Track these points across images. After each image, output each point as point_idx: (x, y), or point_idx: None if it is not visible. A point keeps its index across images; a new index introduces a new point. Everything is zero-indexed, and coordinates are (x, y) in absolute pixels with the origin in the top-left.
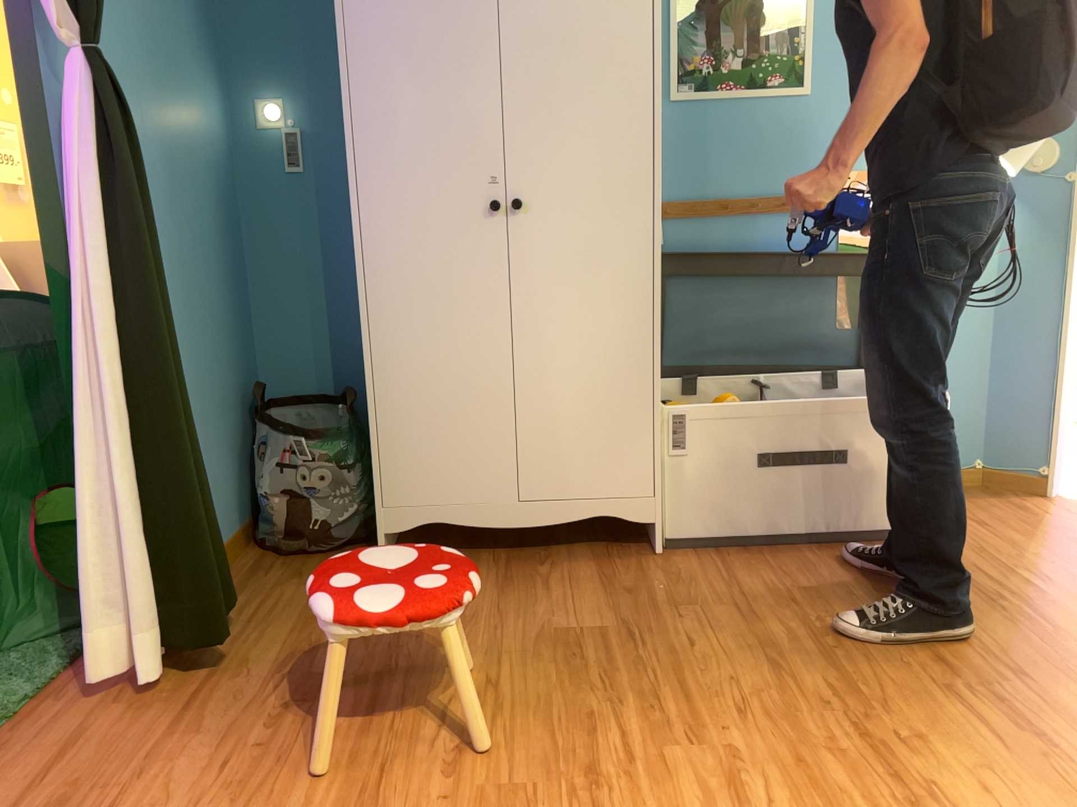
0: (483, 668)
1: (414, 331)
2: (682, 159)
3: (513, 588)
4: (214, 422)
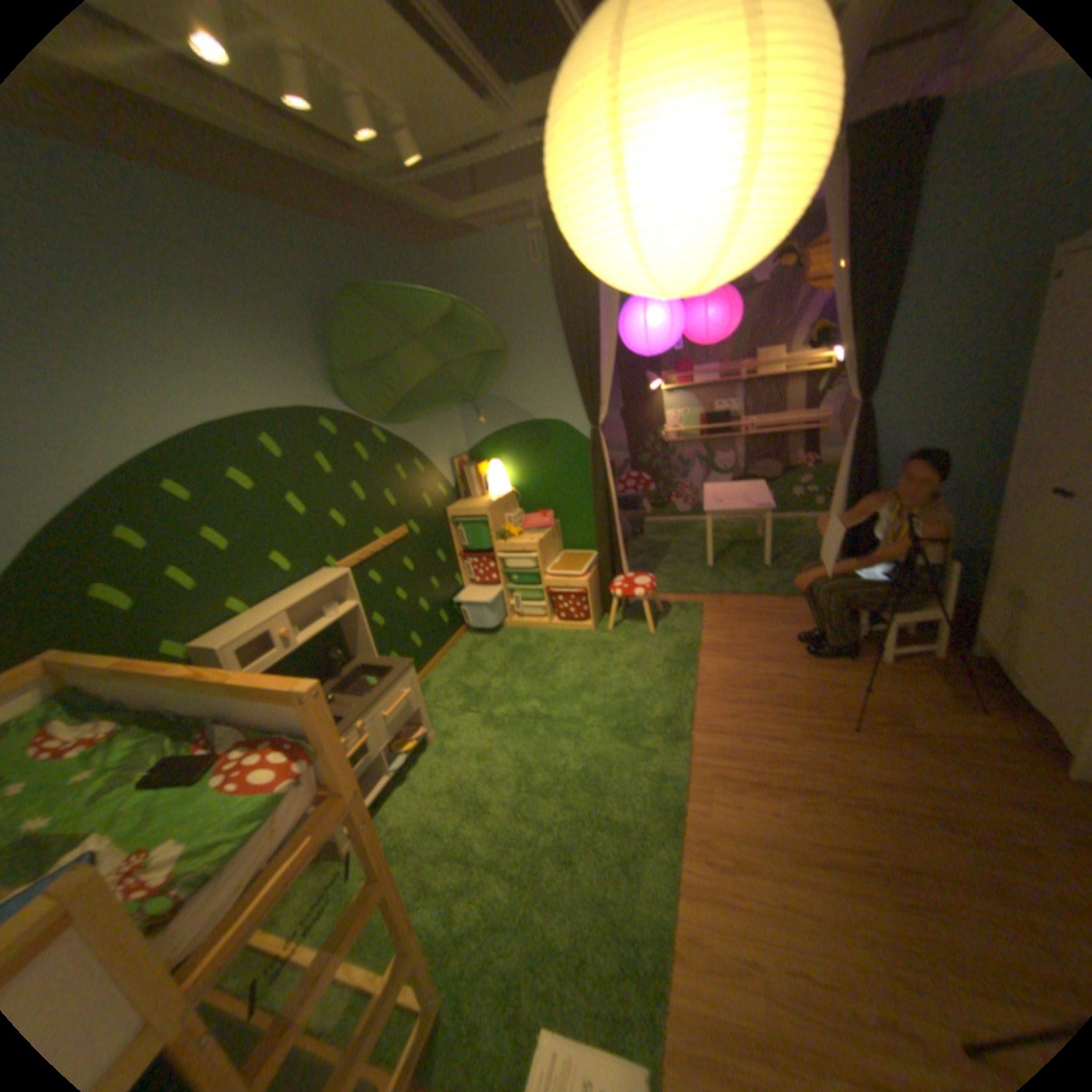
0: (859, 689)
1: (1012, 549)
2: None
3: (962, 705)
4: (971, 549)
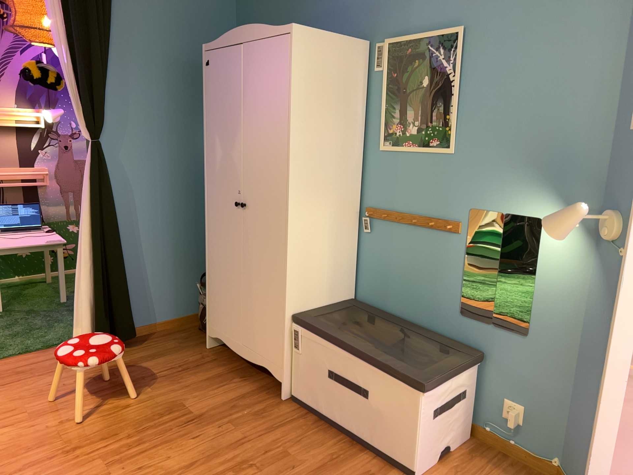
0: (140, 401)
1: (217, 252)
2: (384, 184)
3: (212, 381)
4: (185, 267)
